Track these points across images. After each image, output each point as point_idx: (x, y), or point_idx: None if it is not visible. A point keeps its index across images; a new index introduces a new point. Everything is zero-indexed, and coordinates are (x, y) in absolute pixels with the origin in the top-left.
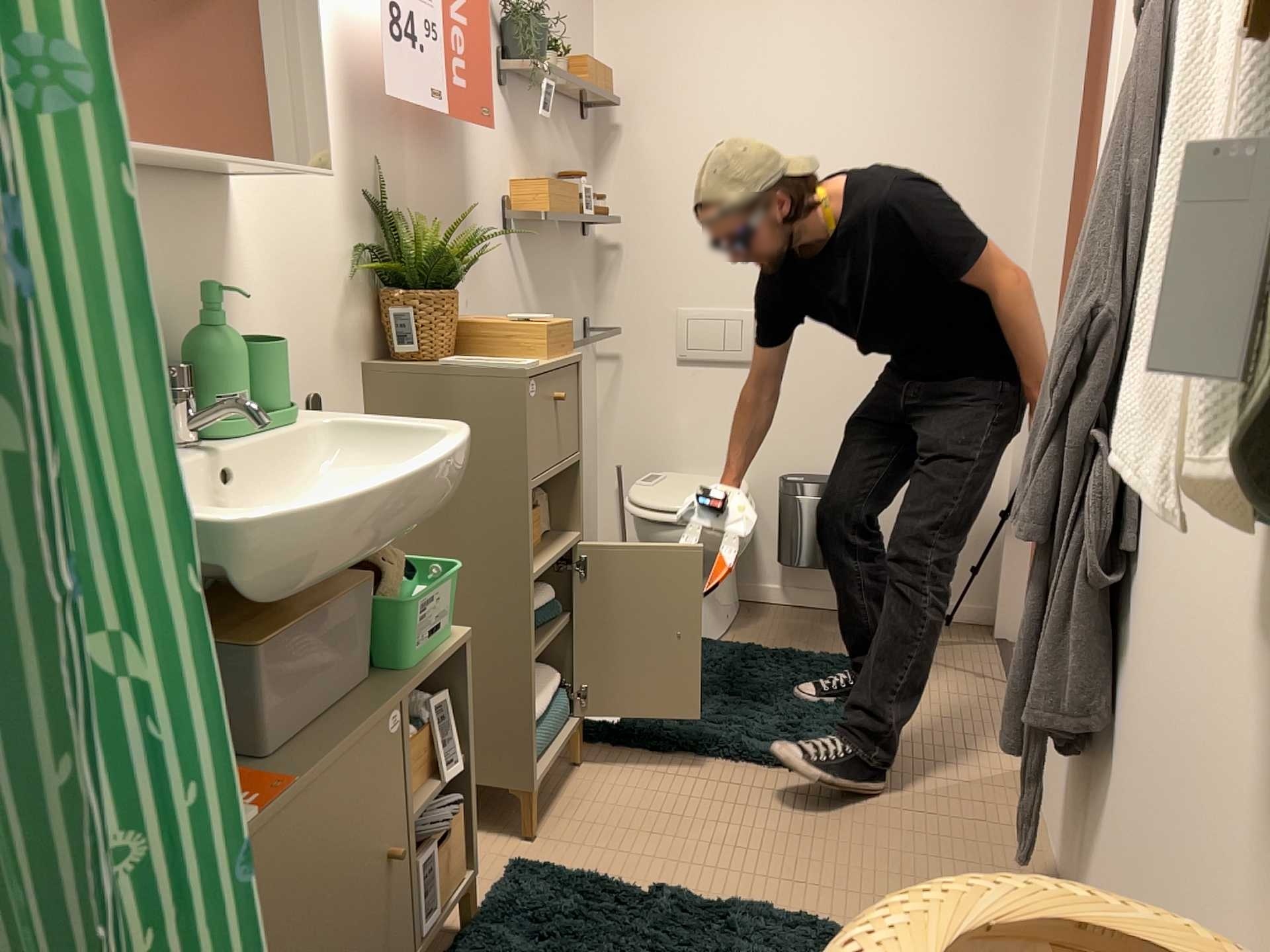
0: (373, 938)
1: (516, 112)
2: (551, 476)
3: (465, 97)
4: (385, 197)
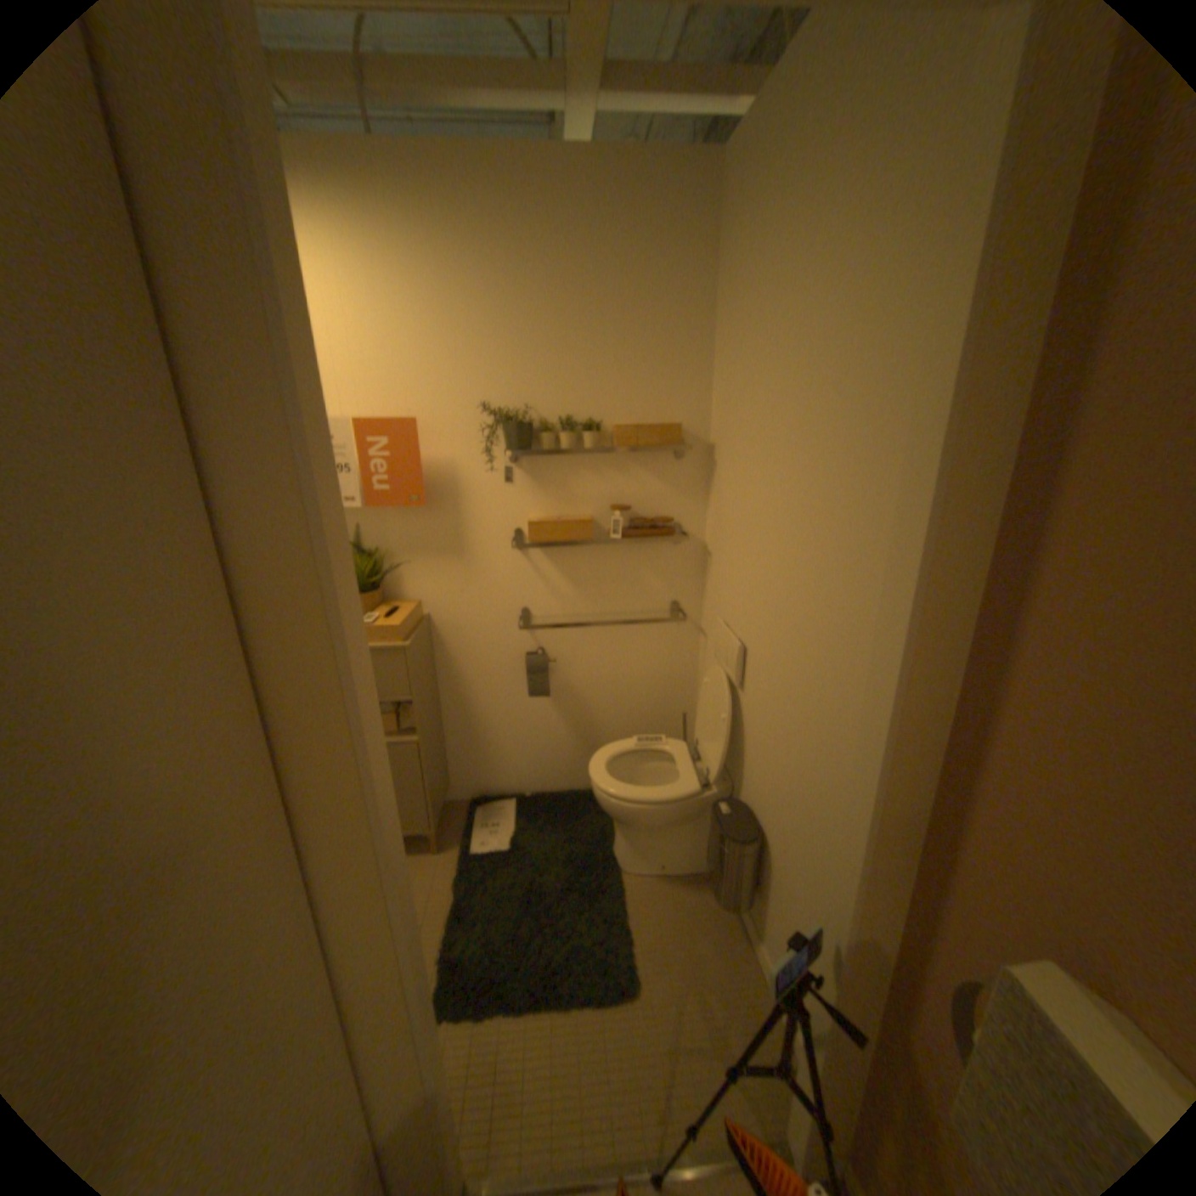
0: None
1: (535, 470)
2: None
3: (383, 491)
4: (360, 540)
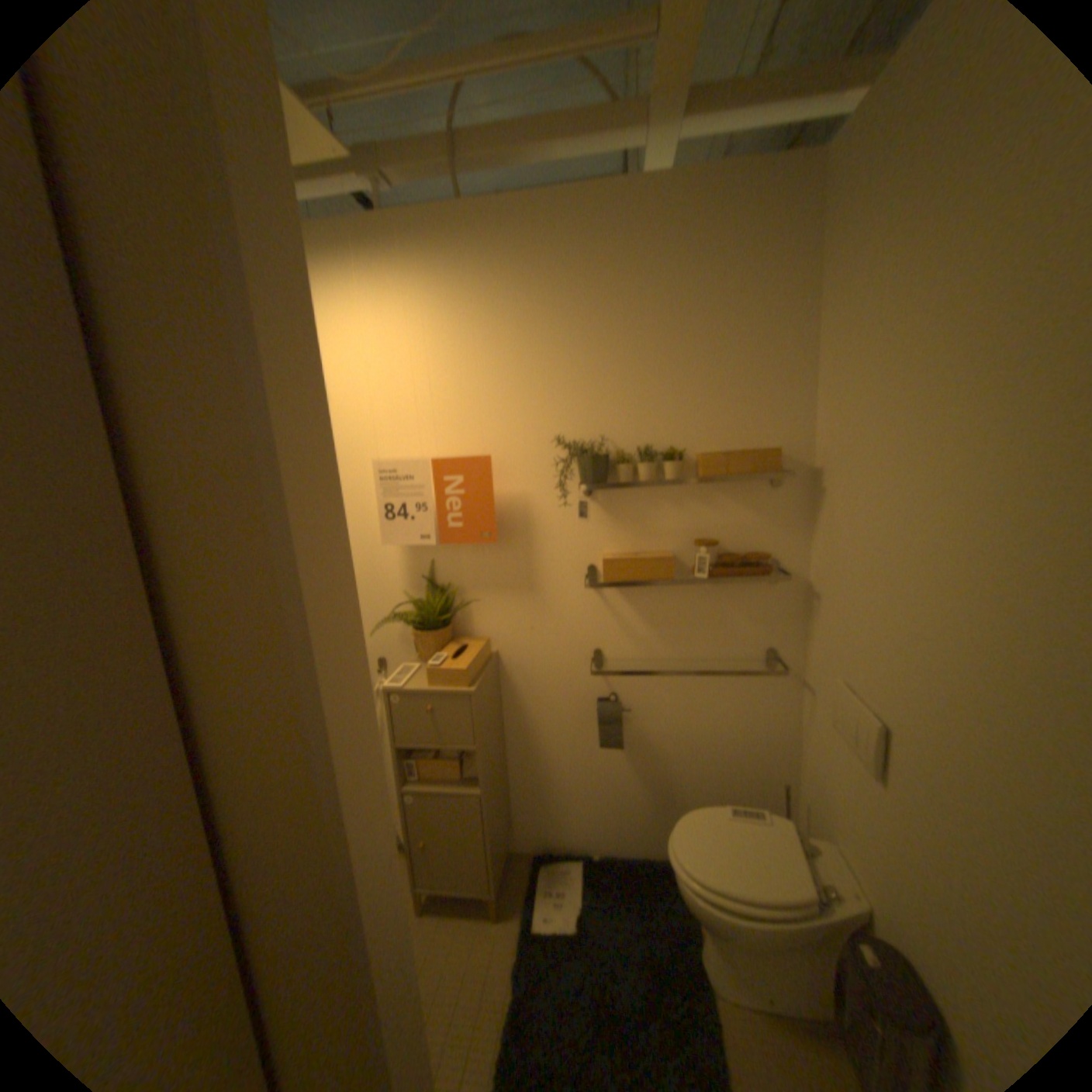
0: None
1: (610, 503)
2: (423, 749)
3: (456, 529)
4: (435, 576)
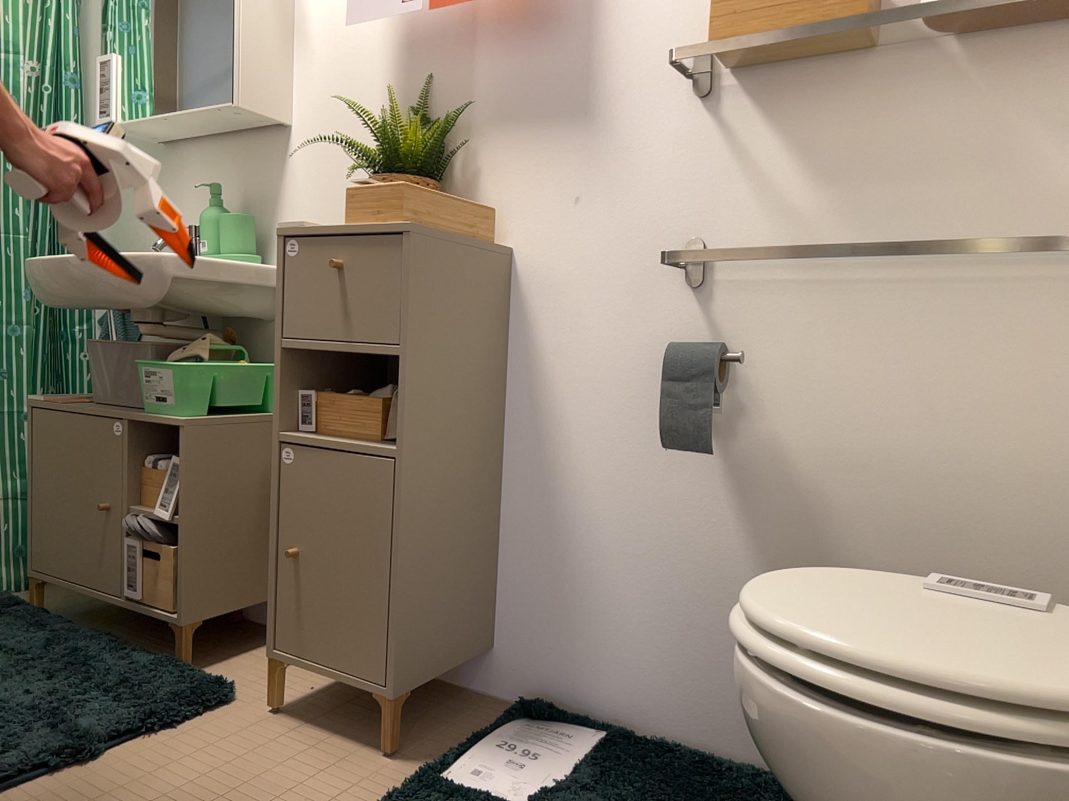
0: (88, 541)
1: None
2: (320, 348)
3: None
4: (429, 102)
